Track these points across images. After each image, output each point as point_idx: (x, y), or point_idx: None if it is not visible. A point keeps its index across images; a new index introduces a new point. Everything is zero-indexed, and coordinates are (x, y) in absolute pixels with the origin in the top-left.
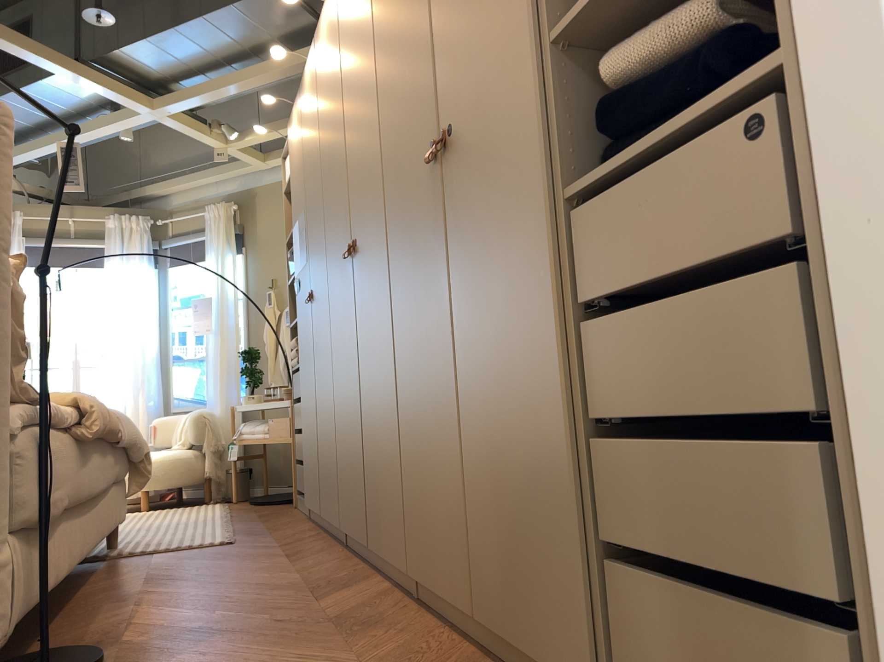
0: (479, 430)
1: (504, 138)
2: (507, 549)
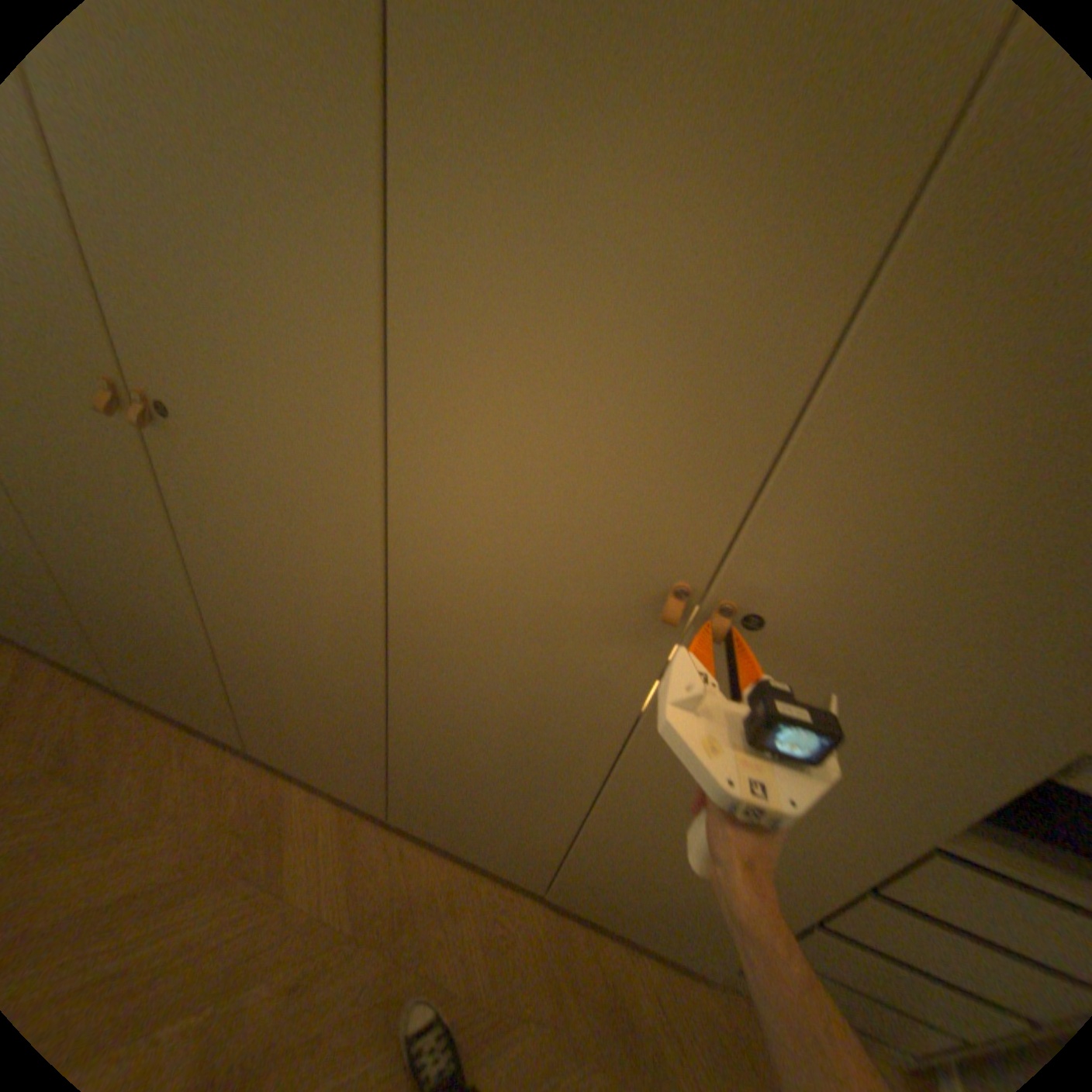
0: (629, 861)
1: (922, 768)
2: (638, 920)
